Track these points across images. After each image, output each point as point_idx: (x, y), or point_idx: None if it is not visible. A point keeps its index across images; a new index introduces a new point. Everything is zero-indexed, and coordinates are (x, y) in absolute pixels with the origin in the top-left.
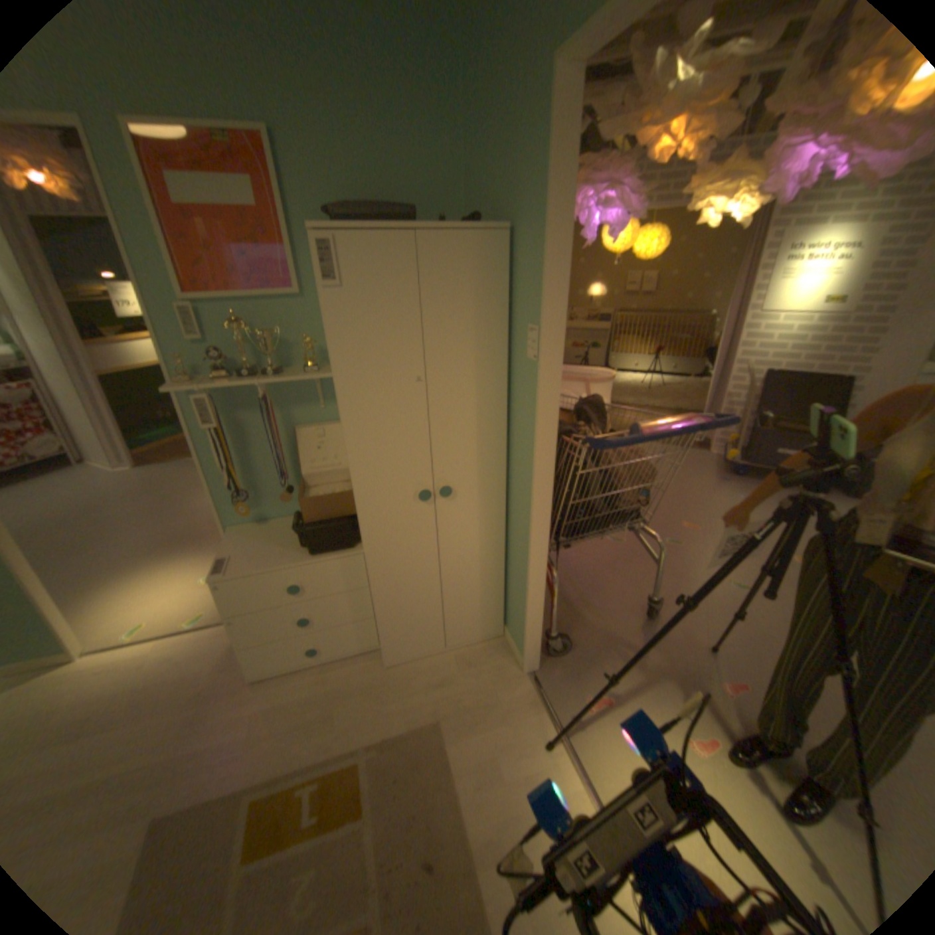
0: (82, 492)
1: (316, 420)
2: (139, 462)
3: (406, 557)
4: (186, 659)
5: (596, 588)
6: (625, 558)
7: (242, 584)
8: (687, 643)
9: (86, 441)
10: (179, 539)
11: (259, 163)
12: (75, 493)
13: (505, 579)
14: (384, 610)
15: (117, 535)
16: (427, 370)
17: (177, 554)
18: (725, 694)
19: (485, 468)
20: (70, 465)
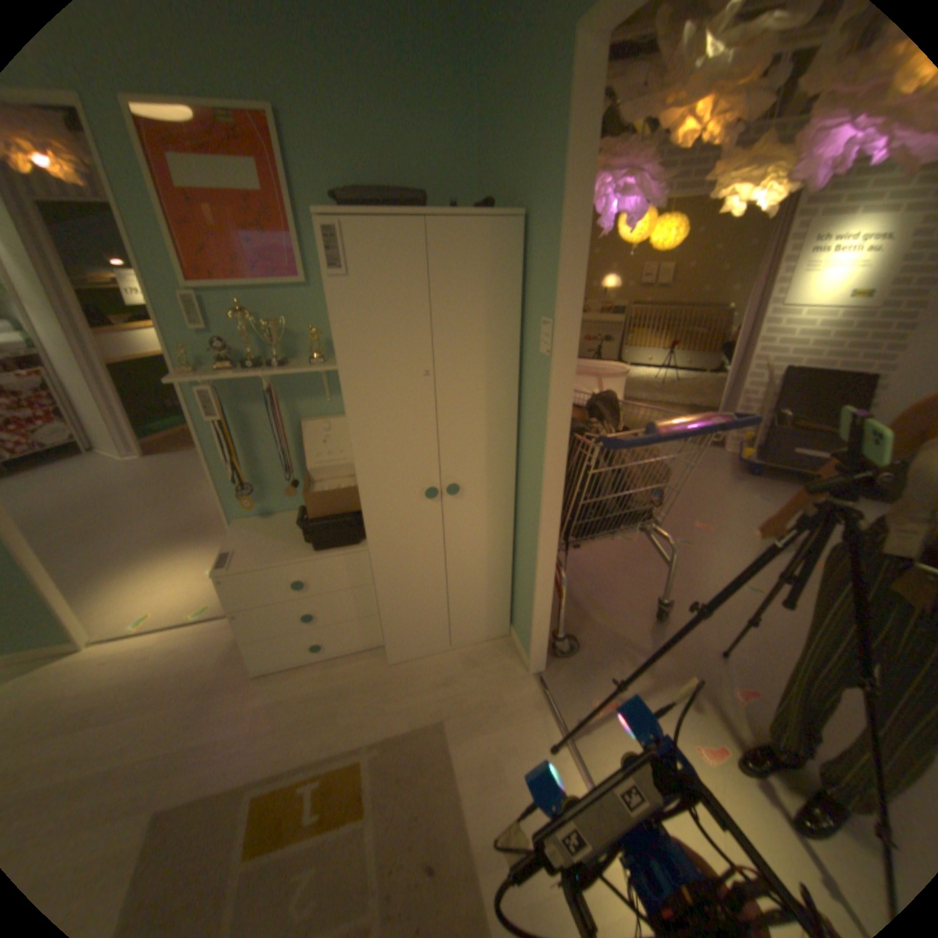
0: (91, 480)
1: (322, 413)
2: (148, 451)
3: (411, 555)
4: (191, 650)
5: (605, 588)
6: (635, 558)
7: (245, 578)
8: (697, 646)
9: (94, 429)
10: (186, 529)
11: (264, 144)
12: (84, 481)
13: (512, 579)
14: (389, 607)
15: (125, 524)
16: (435, 363)
17: (184, 545)
18: (736, 700)
19: (494, 465)
20: (79, 453)
